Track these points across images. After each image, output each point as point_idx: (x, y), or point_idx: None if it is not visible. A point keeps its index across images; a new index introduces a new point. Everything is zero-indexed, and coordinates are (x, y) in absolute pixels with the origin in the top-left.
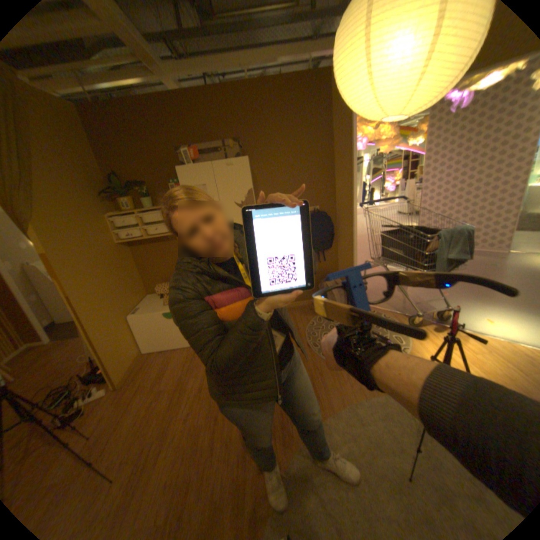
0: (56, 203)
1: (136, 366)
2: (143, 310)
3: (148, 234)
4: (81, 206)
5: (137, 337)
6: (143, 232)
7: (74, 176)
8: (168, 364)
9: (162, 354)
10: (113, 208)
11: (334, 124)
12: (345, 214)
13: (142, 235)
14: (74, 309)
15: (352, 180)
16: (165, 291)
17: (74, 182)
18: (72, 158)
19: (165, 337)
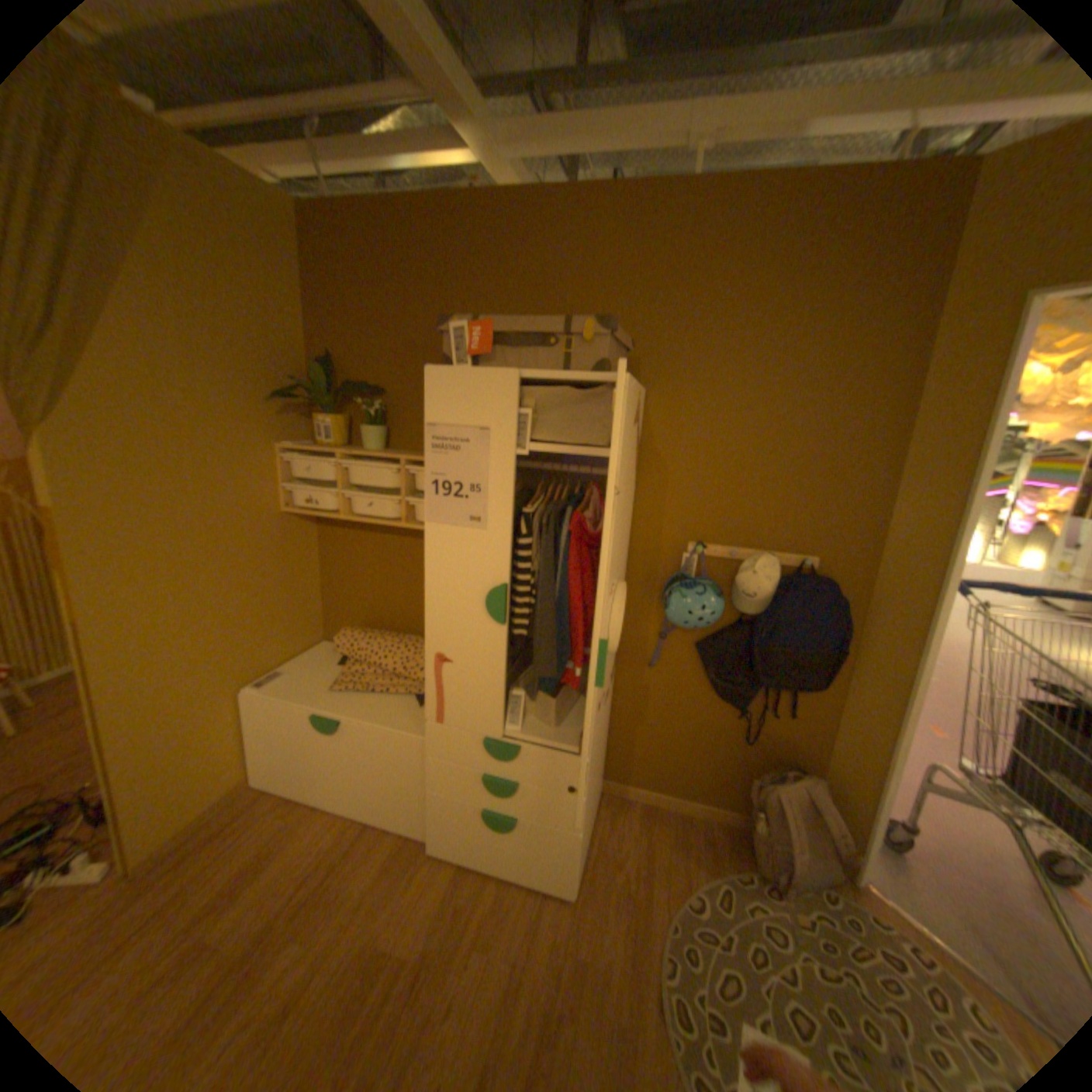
0: (147, 396)
1: (218, 818)
2: (286, 684)
3: (356, 510)
4: (219, 414)
5: (250, 746)
6: (347, 502)
7: (228, 346)
8: (280, 851)
9: (288, 810)
10: (310, 434)
11: (946, 329)
12: (908, 607)
13: (343, 510)
14: (87, 658)
15: (966, 512)
16: (354, 651)
17: (222, 359)
18: (240, 307)
19: (306, 772)
